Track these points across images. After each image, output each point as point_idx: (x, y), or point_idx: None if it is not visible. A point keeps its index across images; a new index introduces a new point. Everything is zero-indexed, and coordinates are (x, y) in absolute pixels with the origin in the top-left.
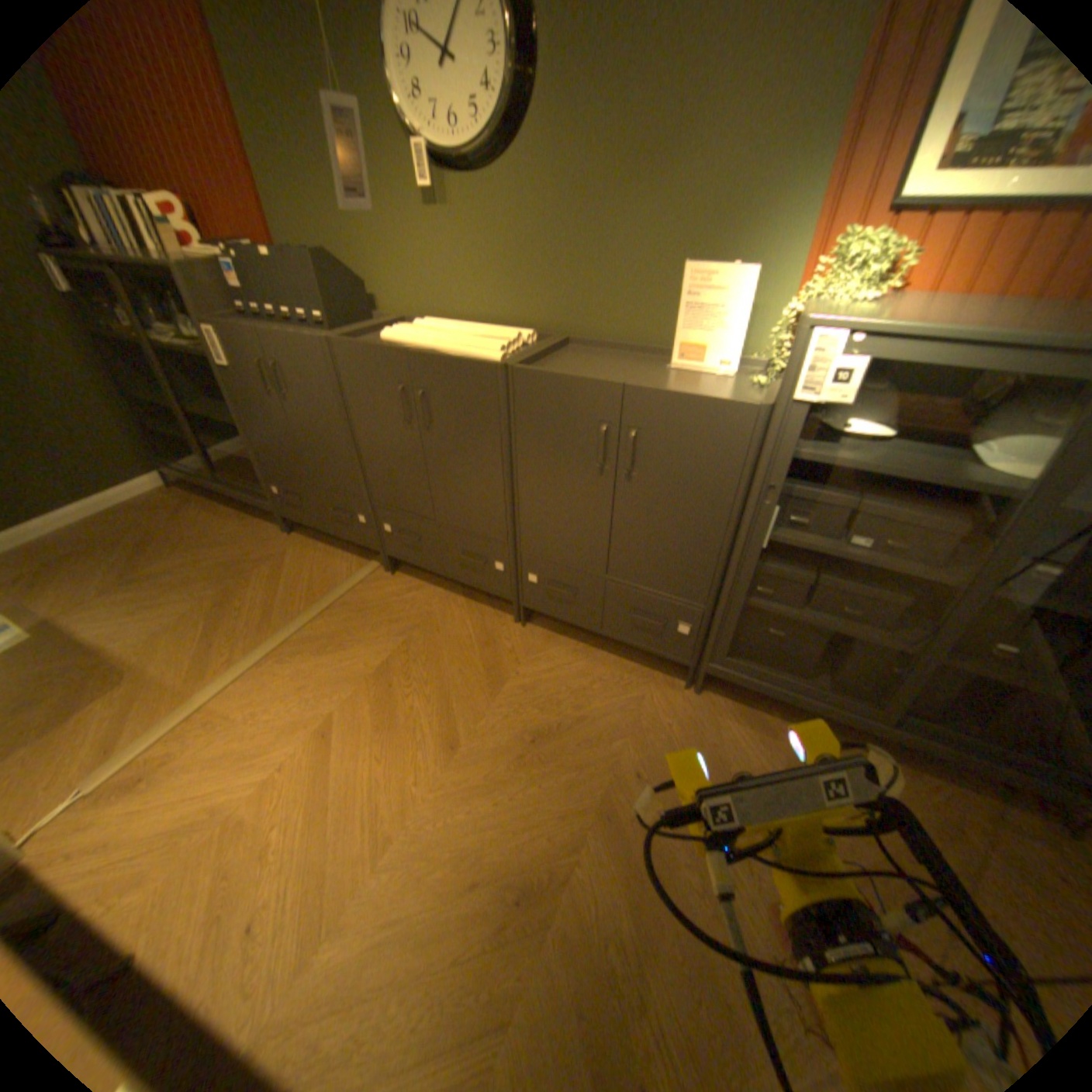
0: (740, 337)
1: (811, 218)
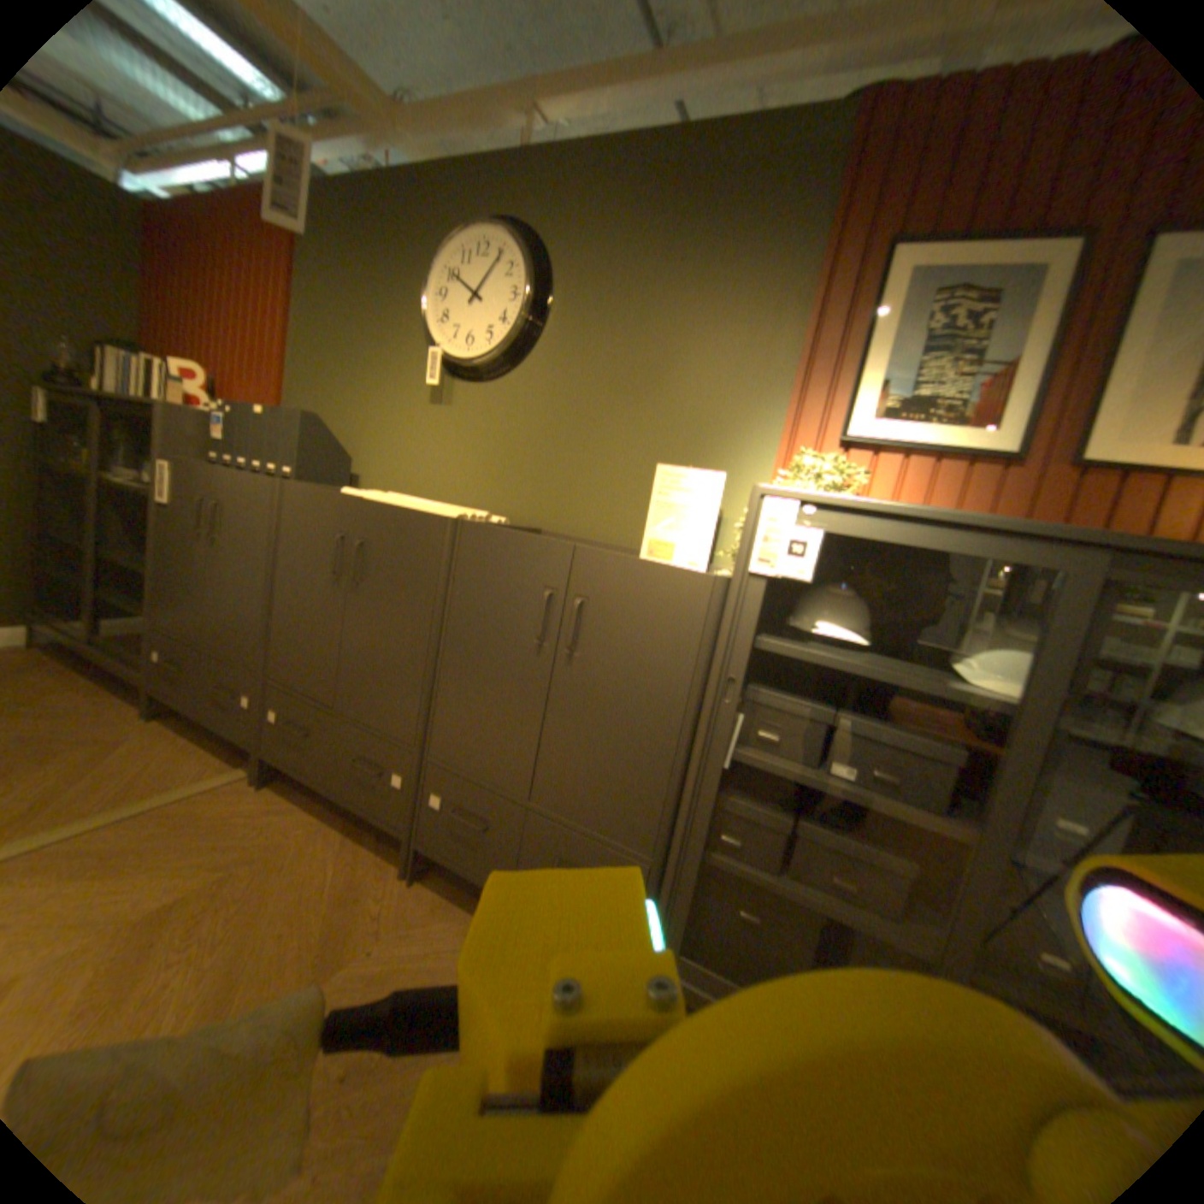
0: (709, 536)
1: (775, 445)
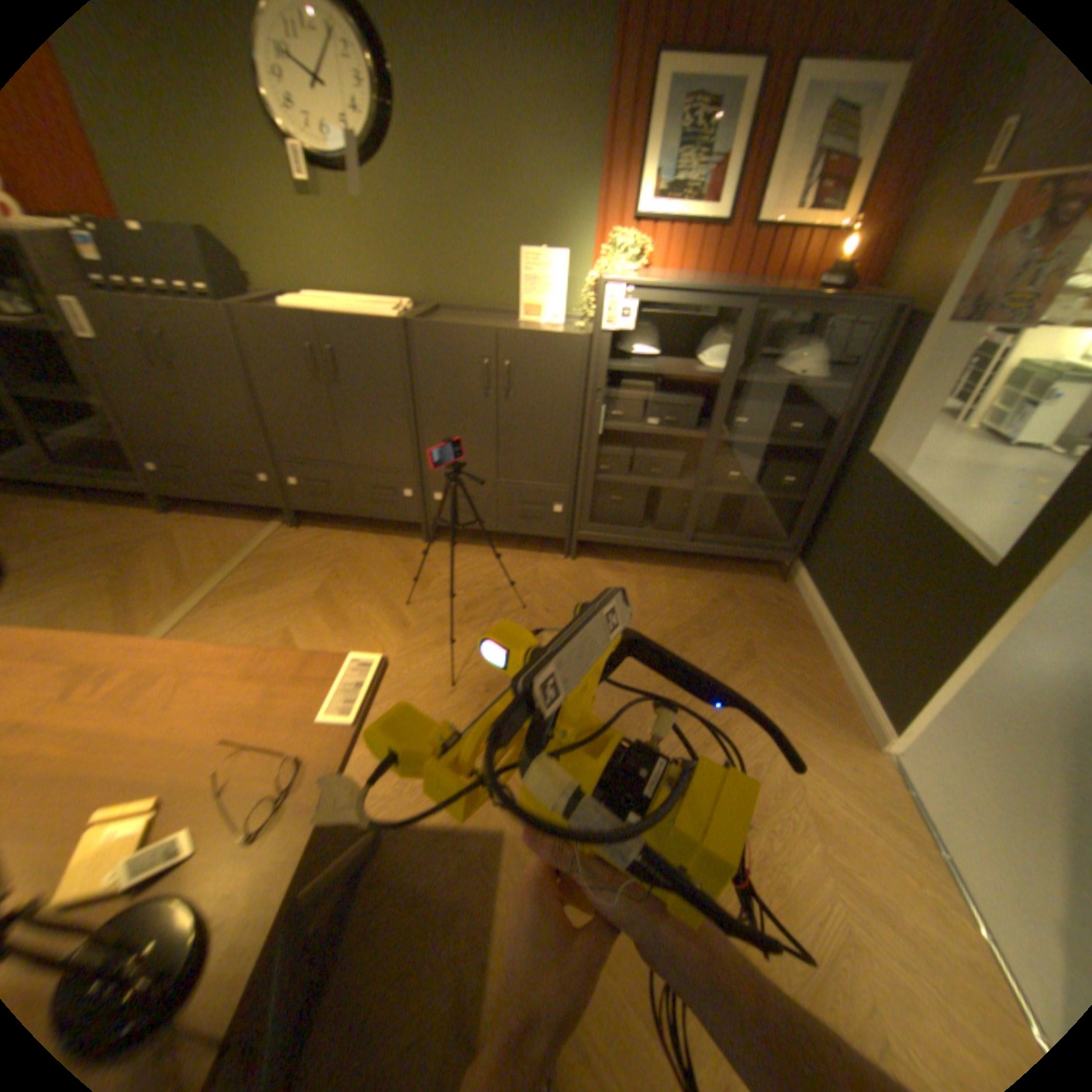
0: (564, 299)
1: (594, 222)
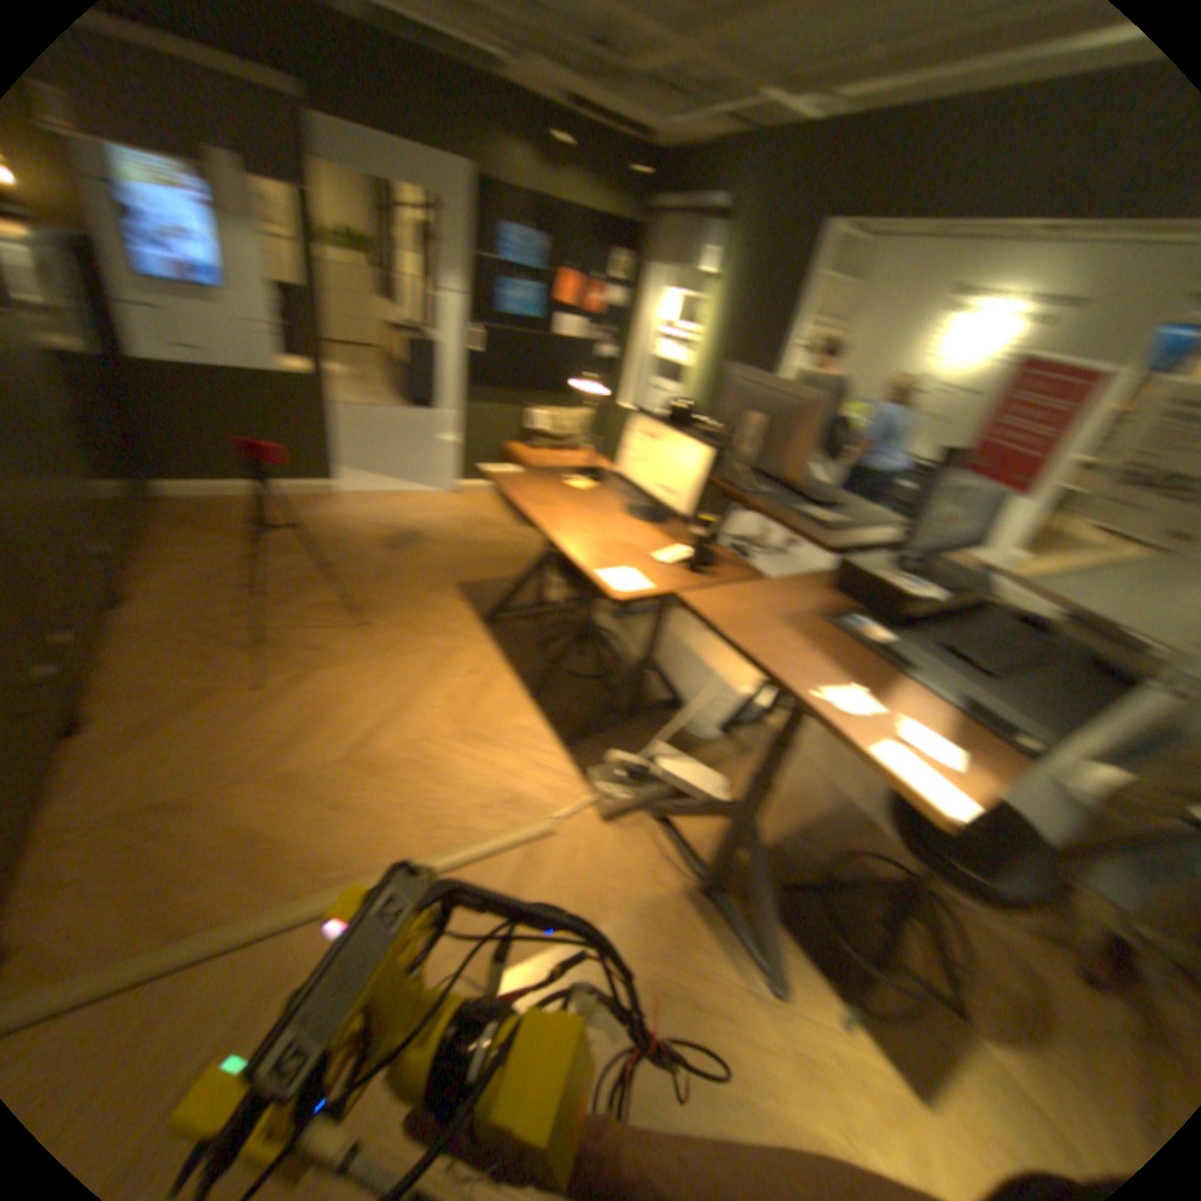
0: None
1: None
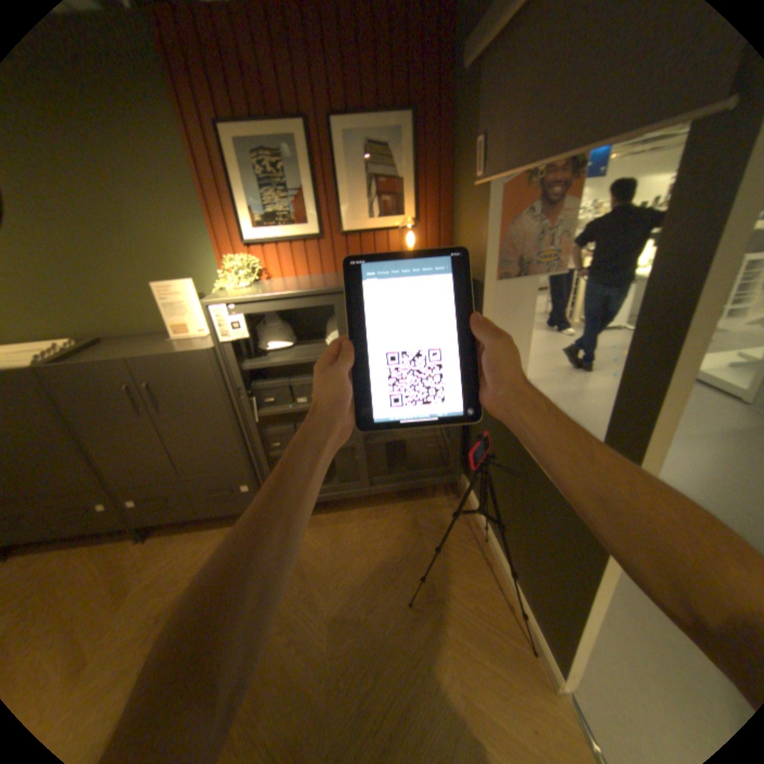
0: (200, 315)
1: (211, 253)
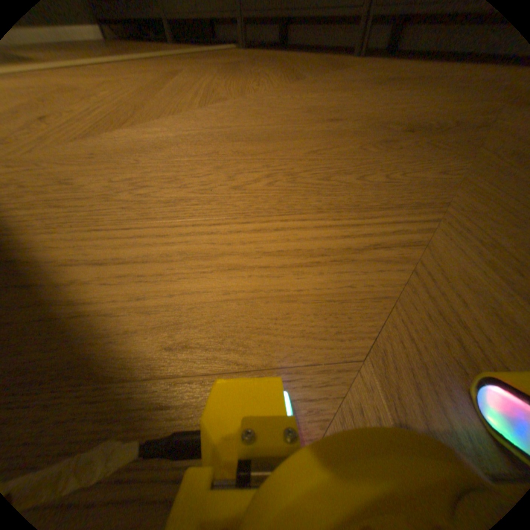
0: None
1: None
